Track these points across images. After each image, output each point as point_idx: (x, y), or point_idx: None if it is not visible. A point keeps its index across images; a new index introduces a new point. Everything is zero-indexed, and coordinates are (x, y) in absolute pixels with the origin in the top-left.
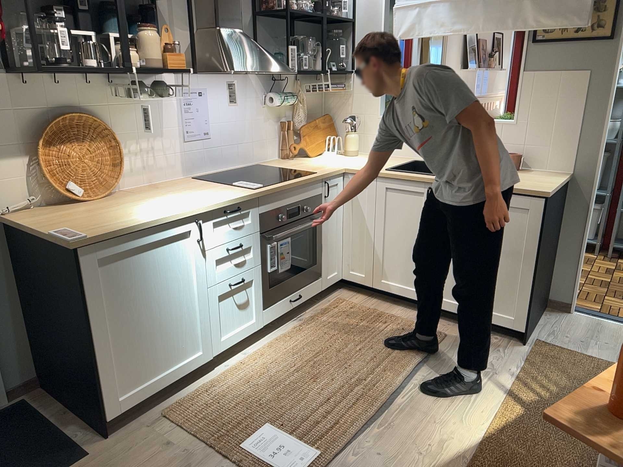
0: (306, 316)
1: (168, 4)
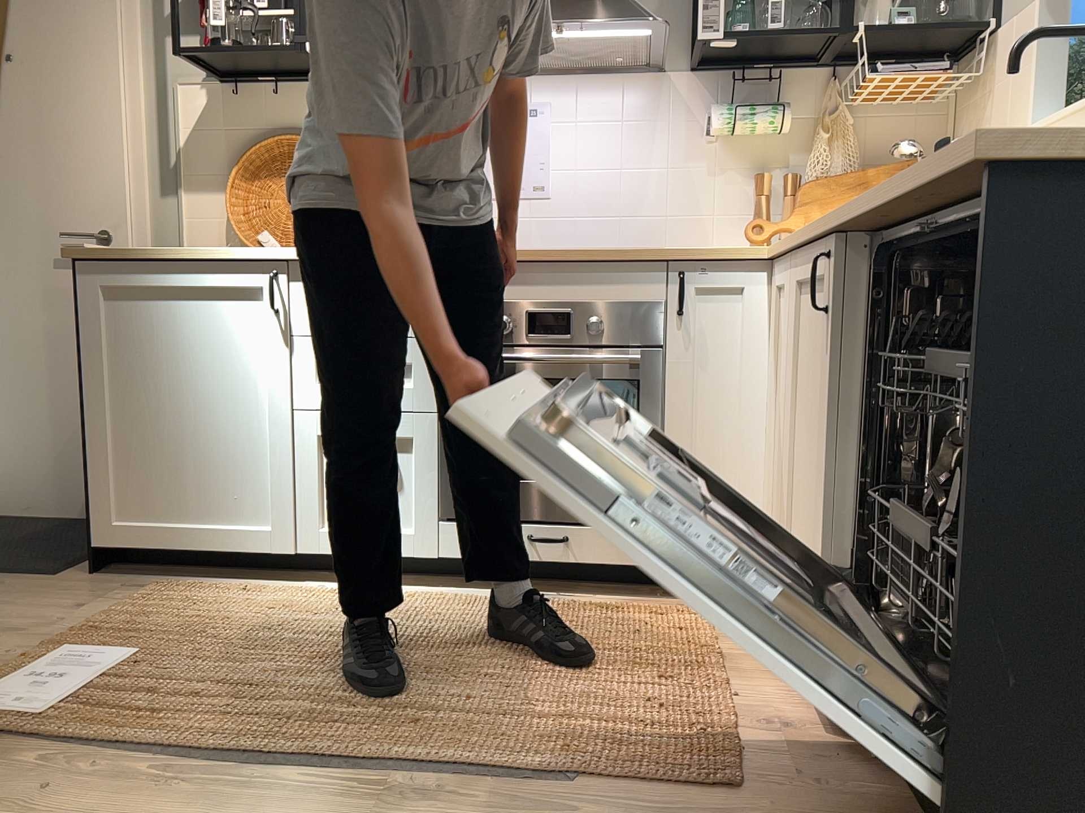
0: (583, 601)
1: None
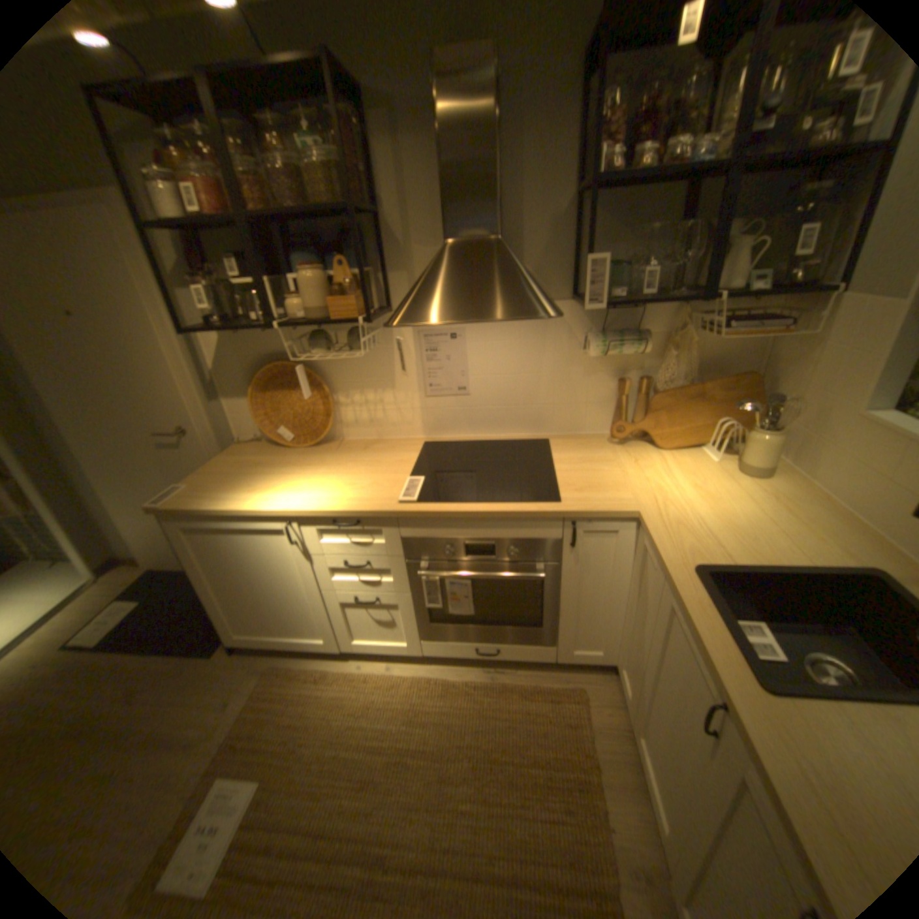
0: (508, 677)
1: (398, 210)
